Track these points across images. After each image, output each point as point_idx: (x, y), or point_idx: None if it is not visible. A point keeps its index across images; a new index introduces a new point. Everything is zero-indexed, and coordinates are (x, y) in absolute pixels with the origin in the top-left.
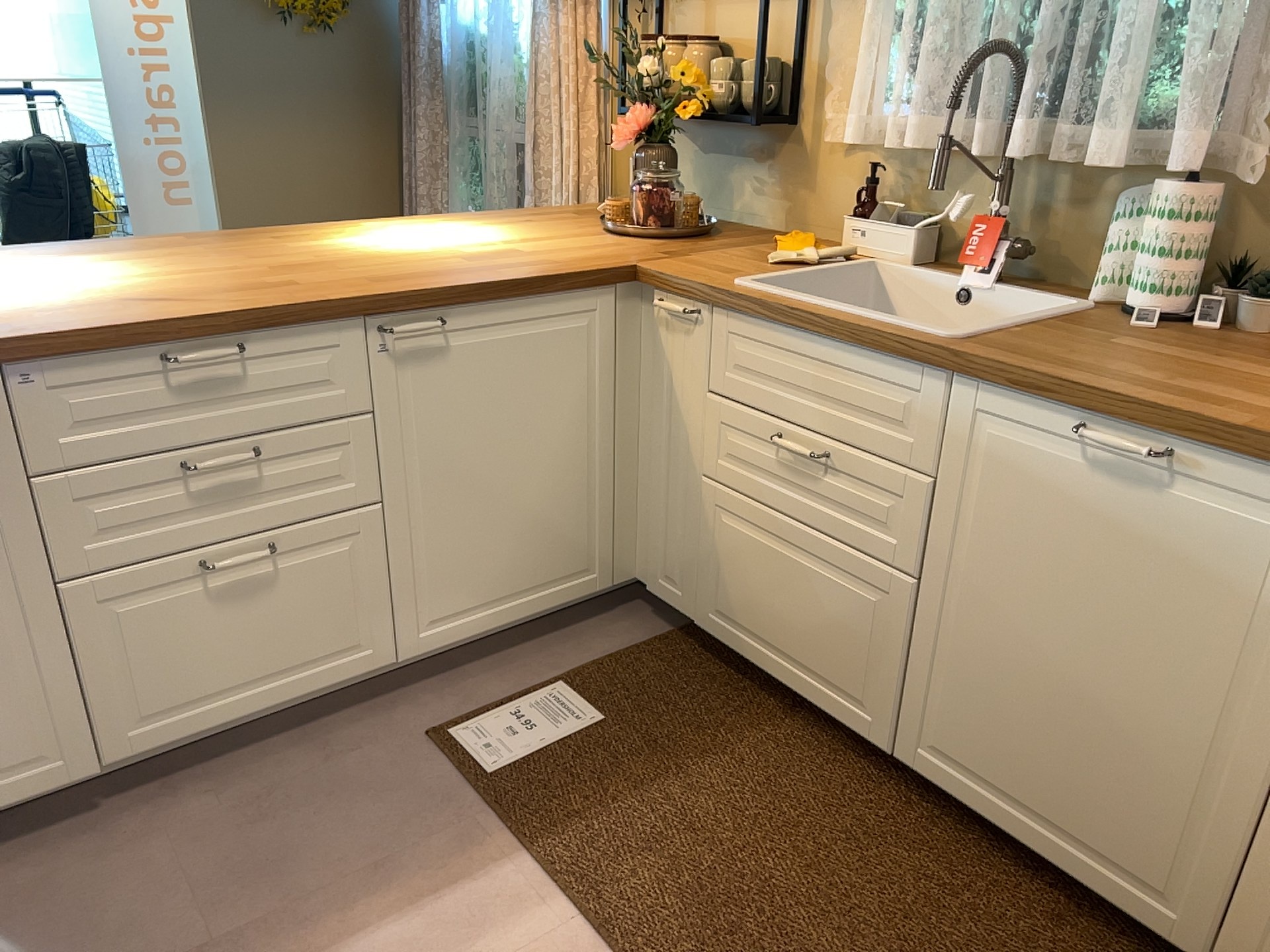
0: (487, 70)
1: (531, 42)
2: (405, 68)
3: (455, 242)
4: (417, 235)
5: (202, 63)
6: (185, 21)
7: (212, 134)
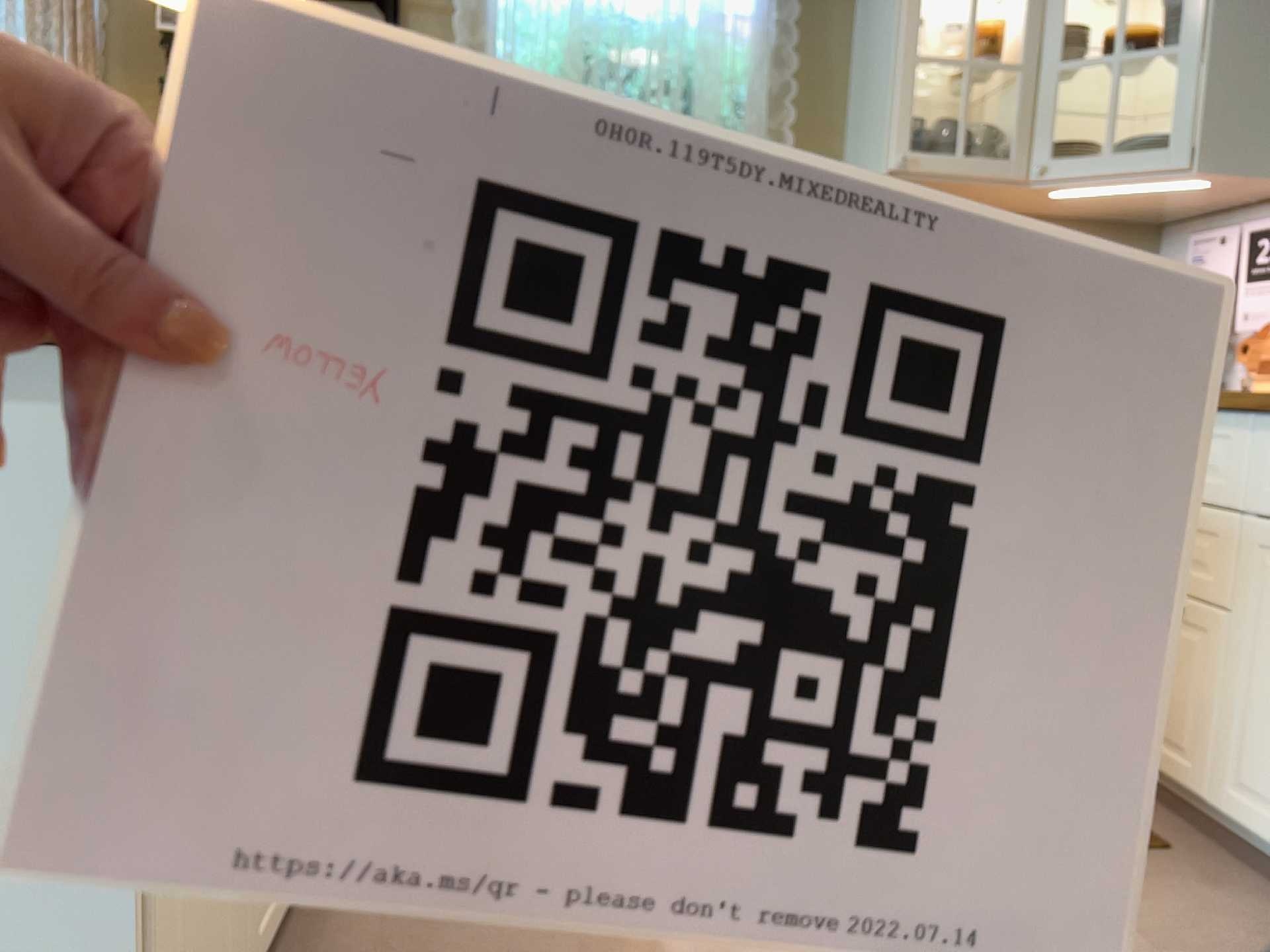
0: None
1: None
2: None
3: None
4: None
5: None
6: None
7: None
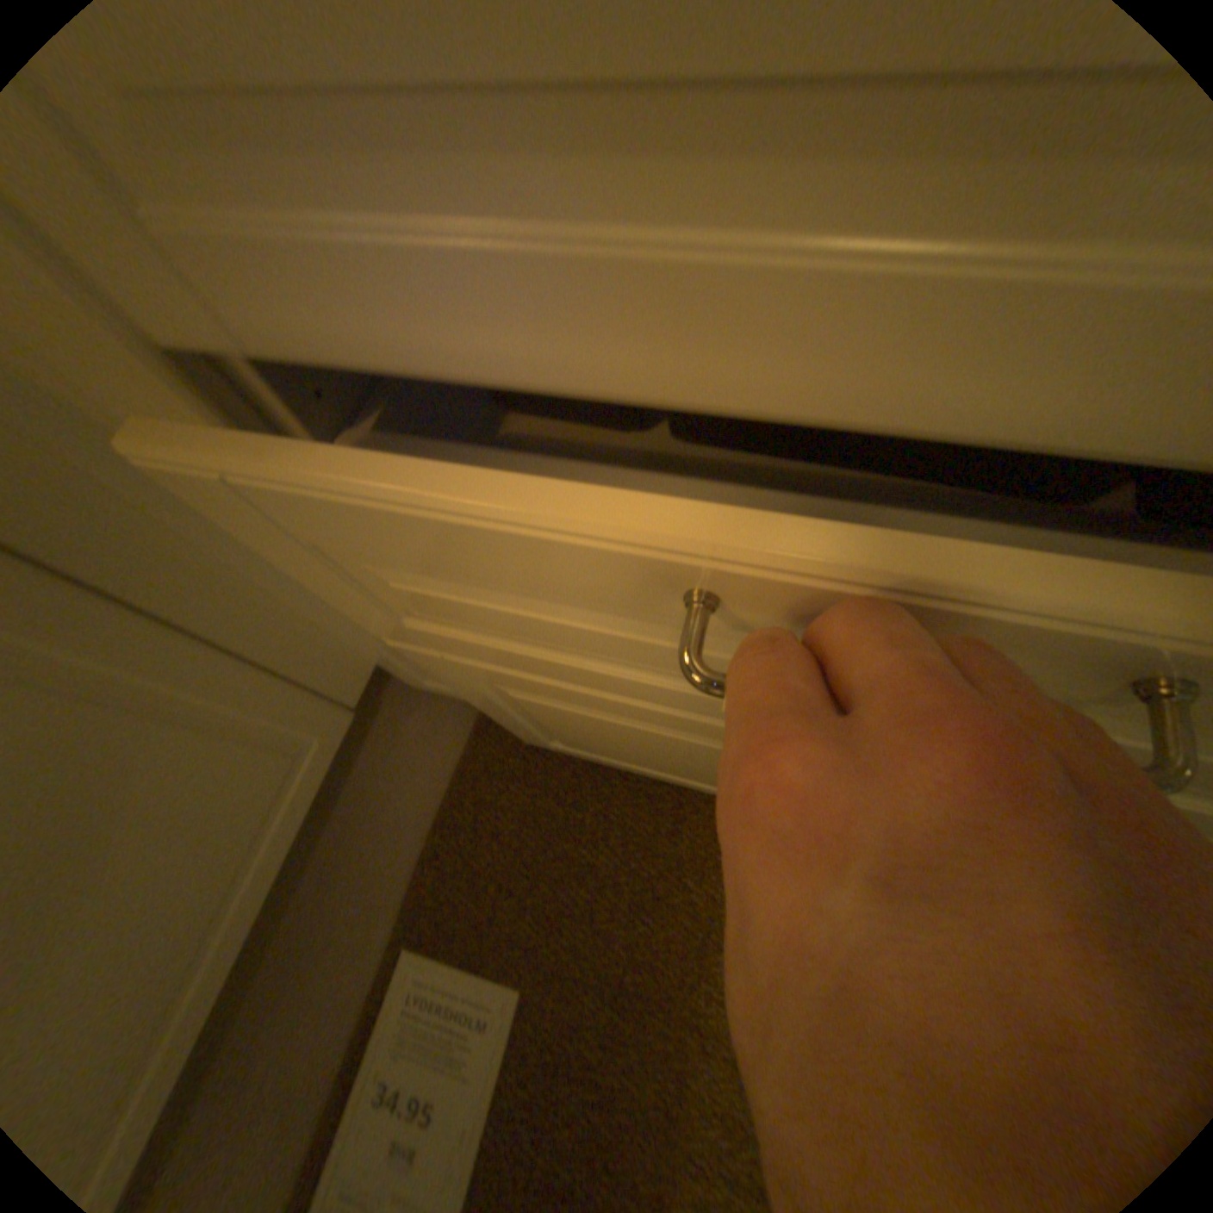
0: None
1: None
2: None
3: None
4: None
5: None
6: None
7: None
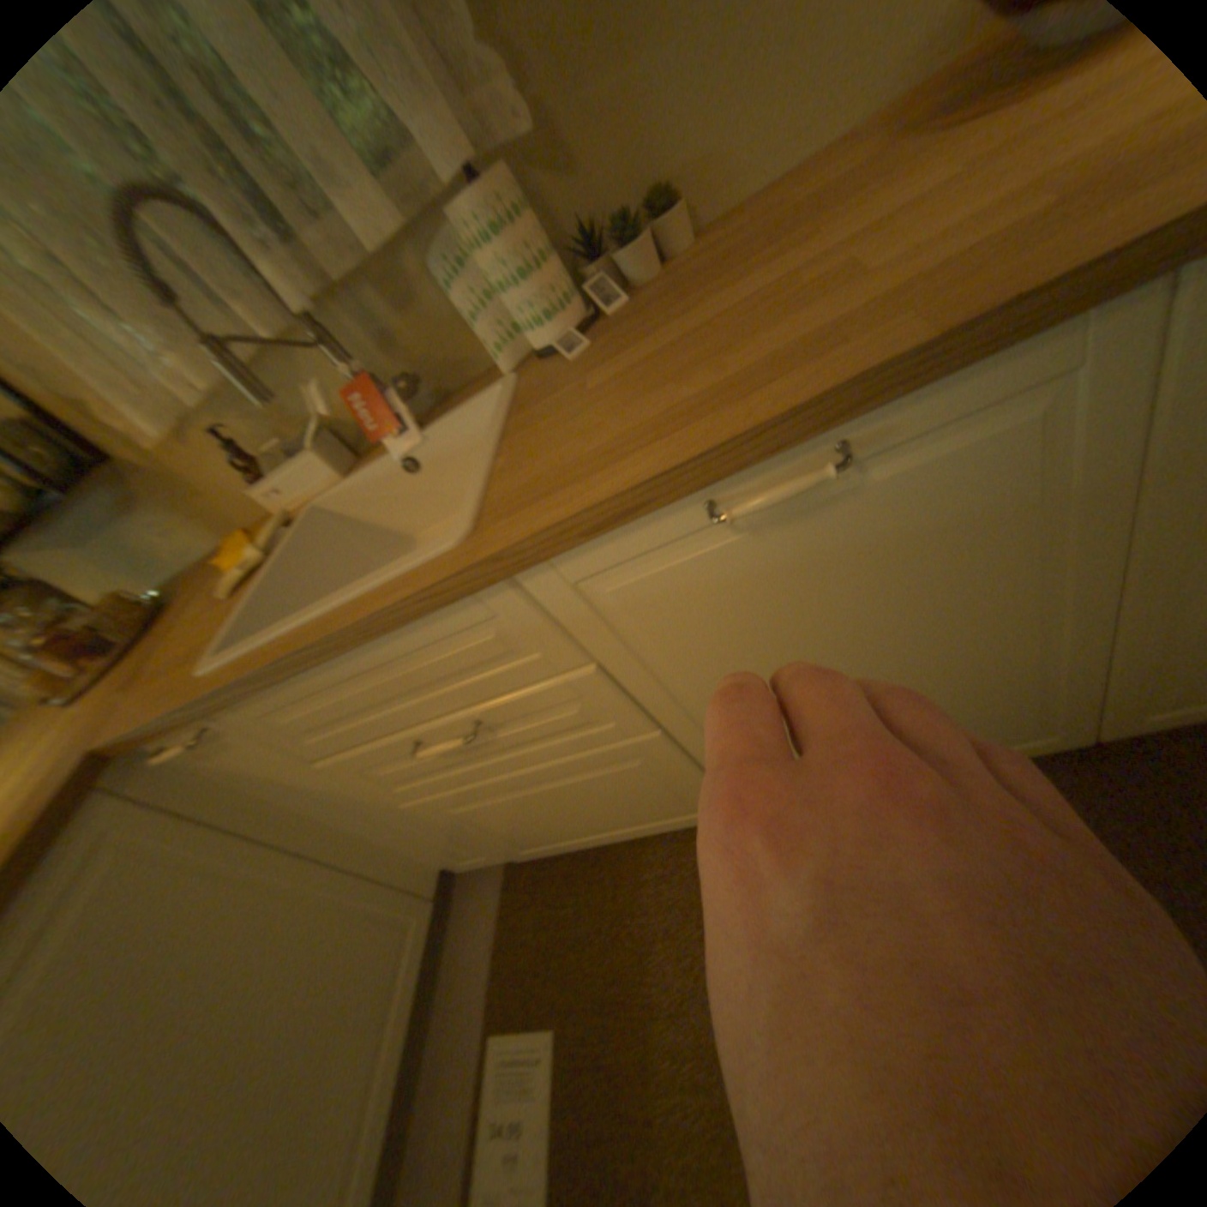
0: None
1: None
2: None
3: None
4: None
5: None
6: None
7: None
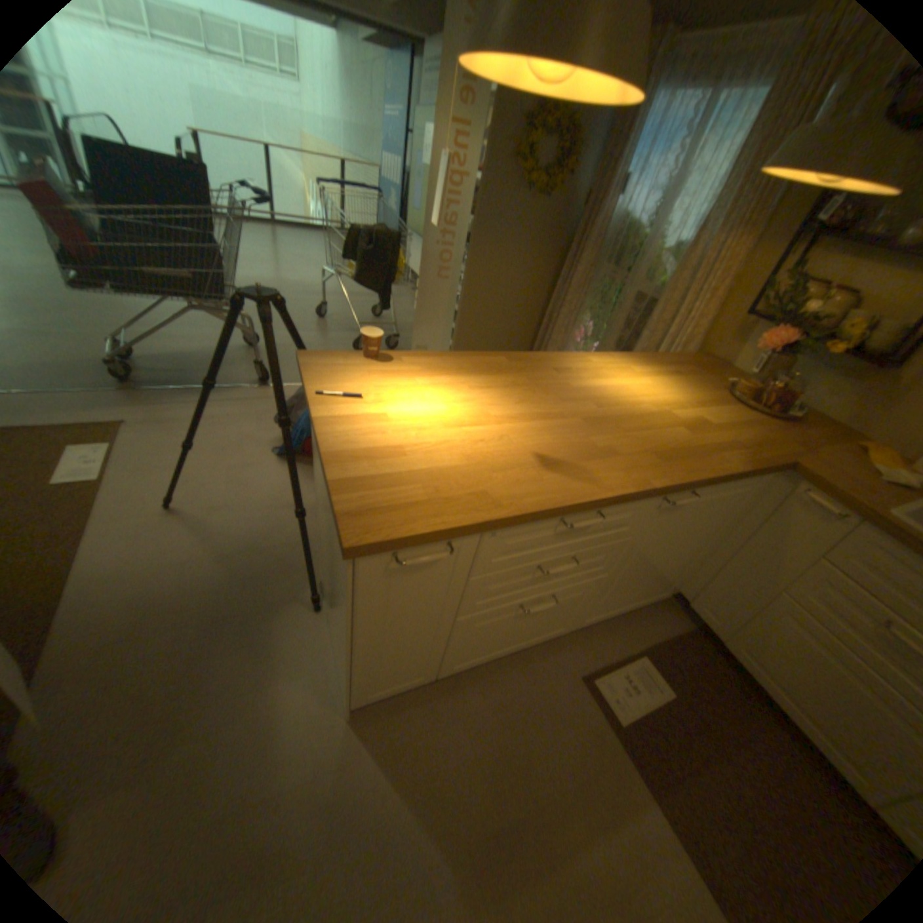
0: (638, 243)
1: (693, 243)
2: (581, 226)
3: (662, 398)
4: (631, 381)
5: (479, 205)
6: (472, 175)
7: (472, 246)
